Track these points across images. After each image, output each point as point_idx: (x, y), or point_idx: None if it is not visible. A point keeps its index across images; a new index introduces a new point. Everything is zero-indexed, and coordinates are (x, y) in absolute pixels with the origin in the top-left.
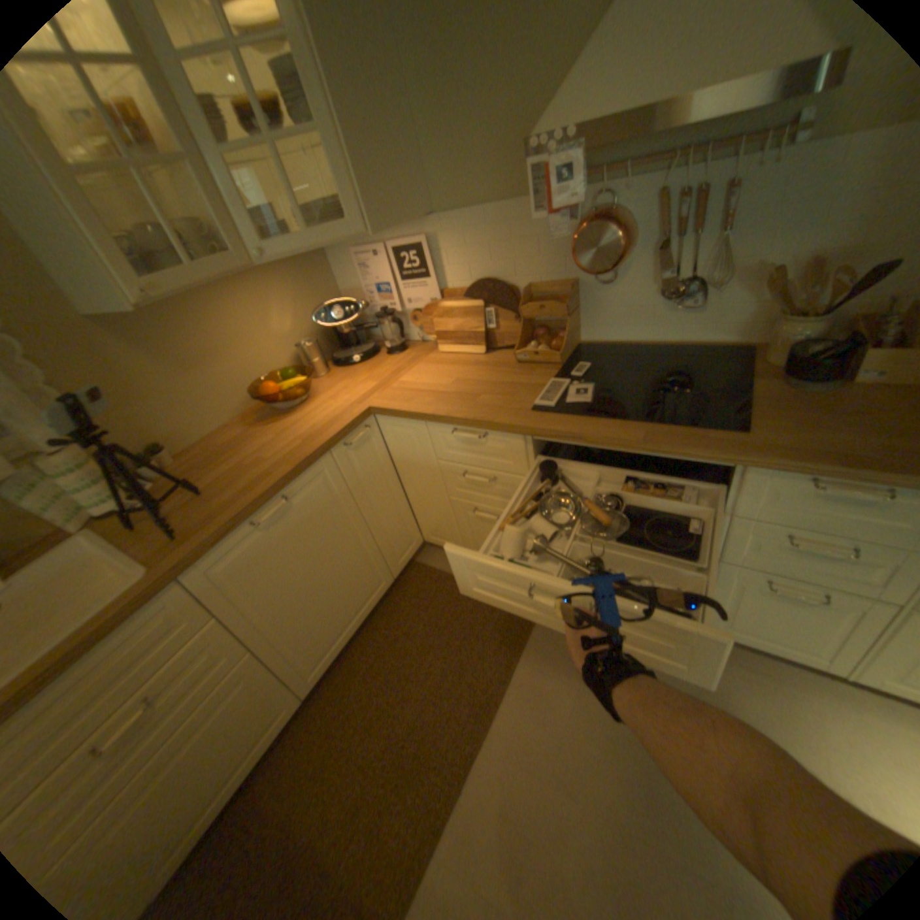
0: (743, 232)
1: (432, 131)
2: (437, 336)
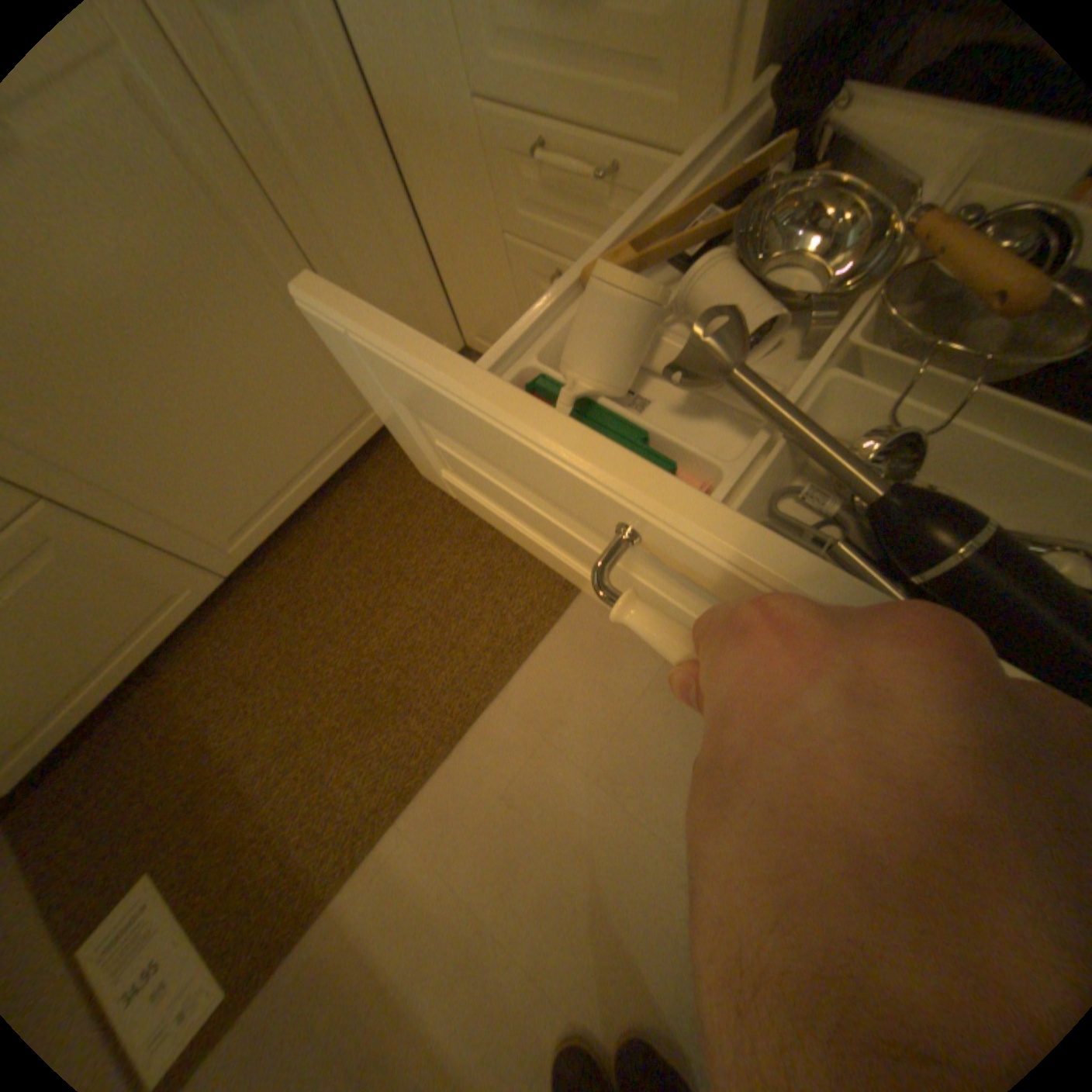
0: None
1: None
2: None
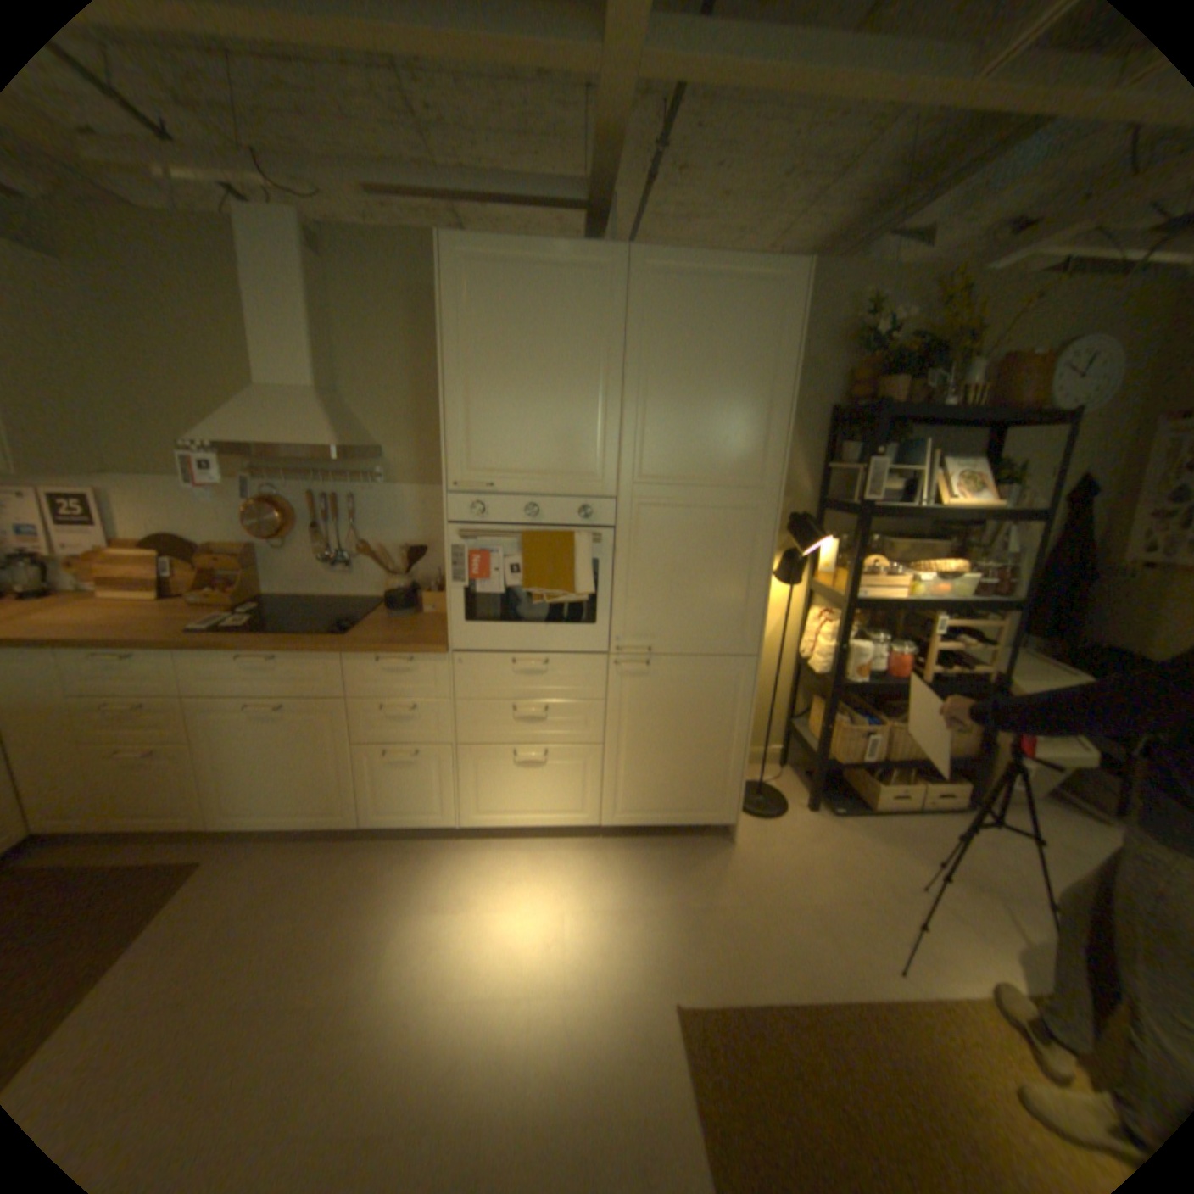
0: (364, 526)
1: (114, 416)
2: (98, 584)
